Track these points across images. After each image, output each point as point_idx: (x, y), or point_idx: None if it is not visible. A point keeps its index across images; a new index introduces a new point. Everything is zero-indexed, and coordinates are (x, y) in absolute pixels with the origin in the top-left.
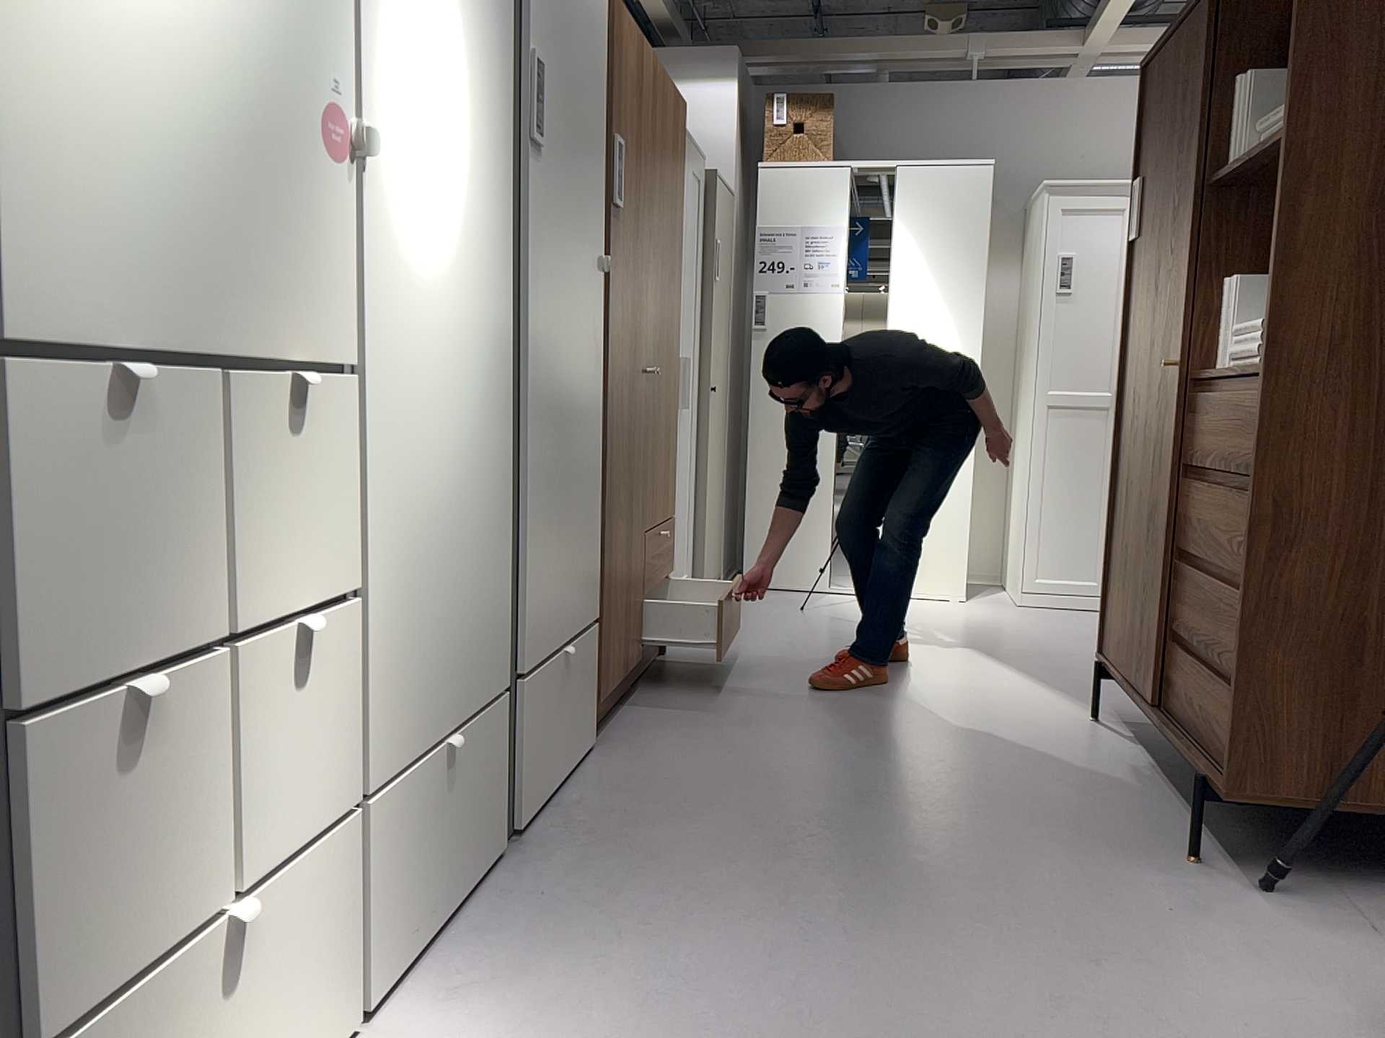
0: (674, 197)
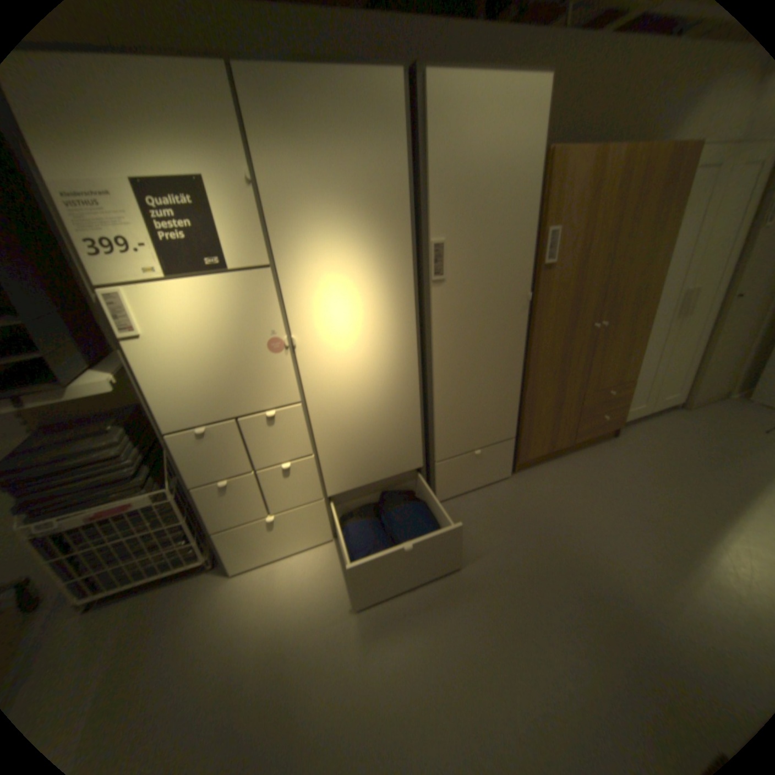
0: (666, 215)
